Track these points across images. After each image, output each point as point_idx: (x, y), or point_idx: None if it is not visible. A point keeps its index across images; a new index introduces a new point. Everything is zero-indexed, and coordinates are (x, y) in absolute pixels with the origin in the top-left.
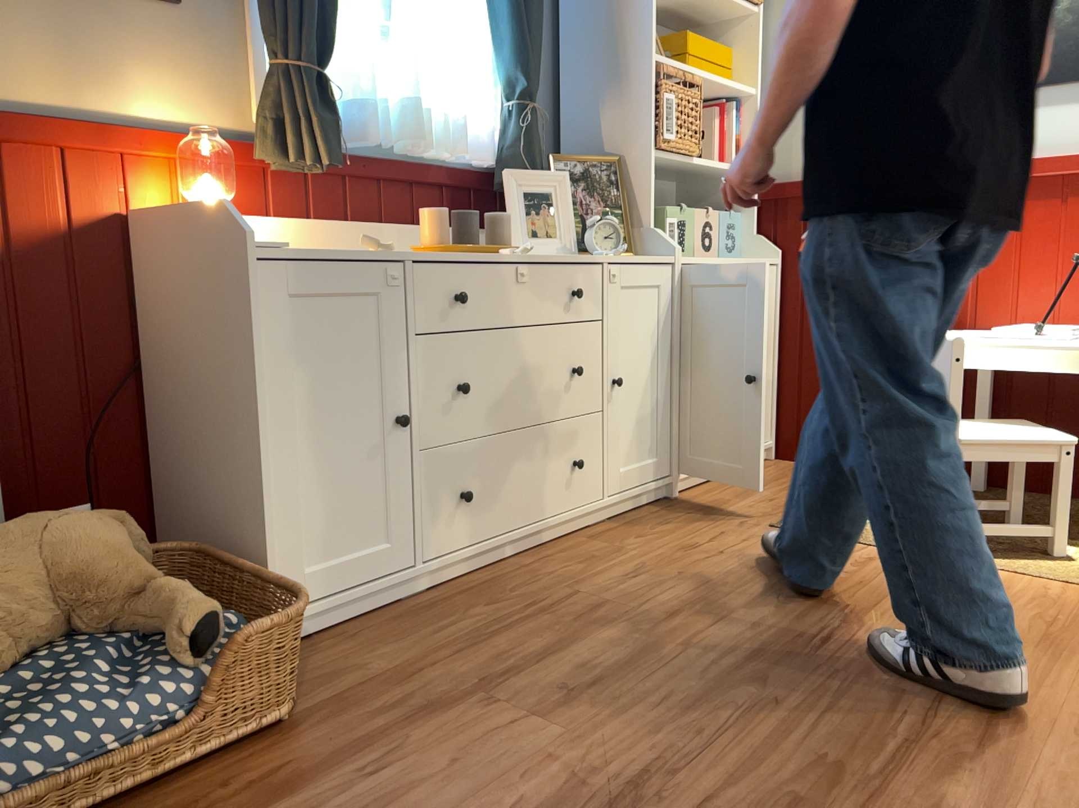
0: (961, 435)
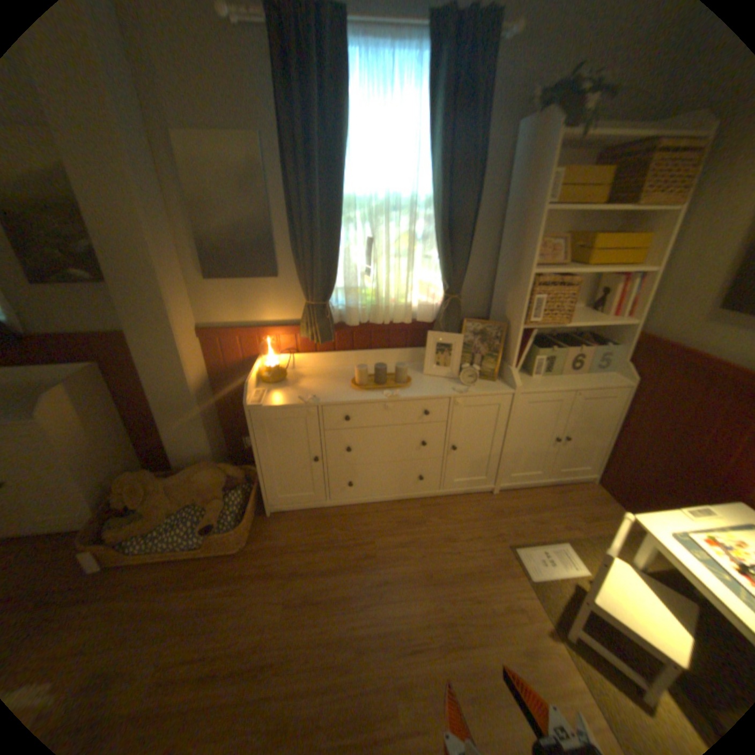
0: (604, 600)
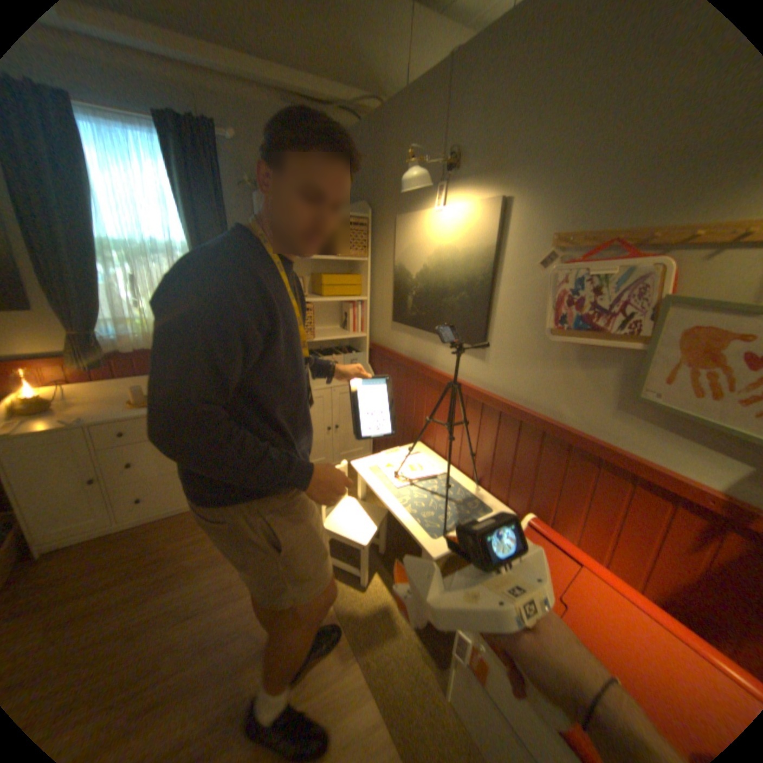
0: (329, 524)
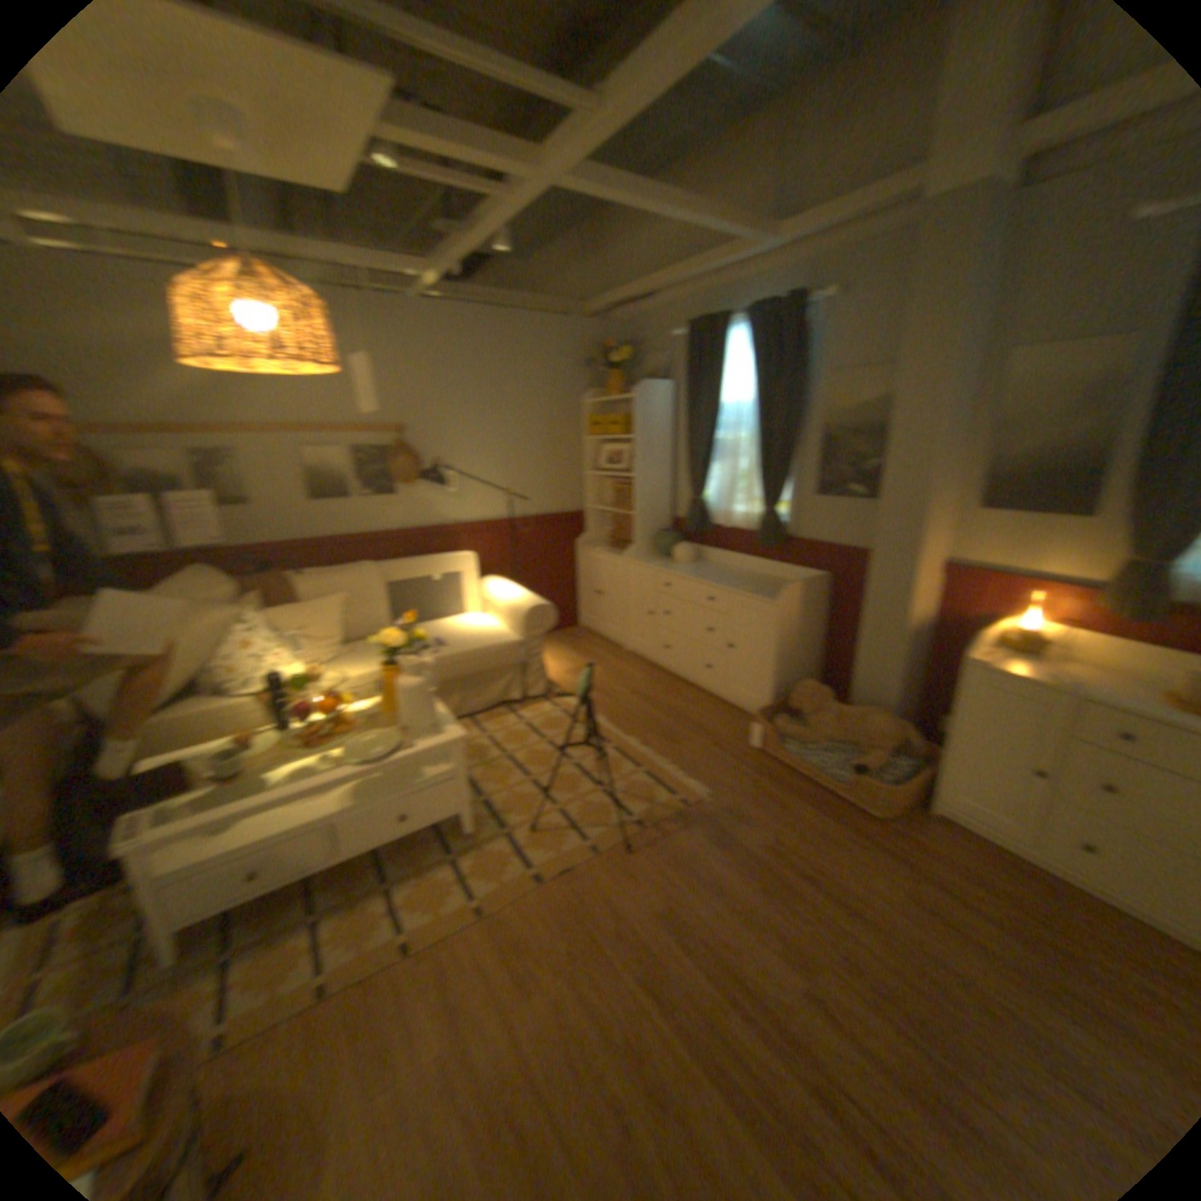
0: None
